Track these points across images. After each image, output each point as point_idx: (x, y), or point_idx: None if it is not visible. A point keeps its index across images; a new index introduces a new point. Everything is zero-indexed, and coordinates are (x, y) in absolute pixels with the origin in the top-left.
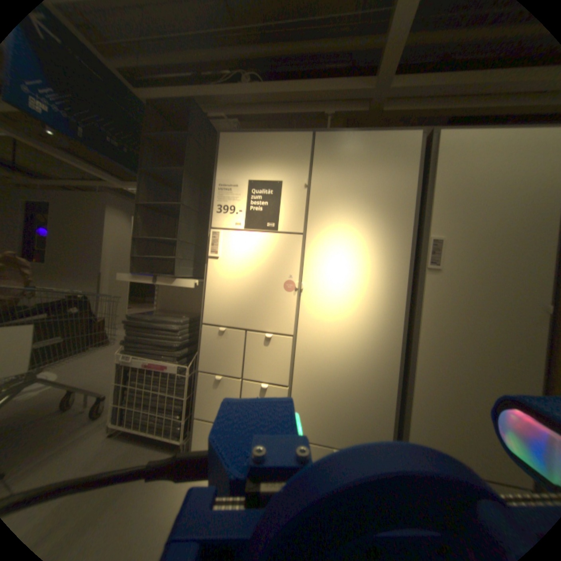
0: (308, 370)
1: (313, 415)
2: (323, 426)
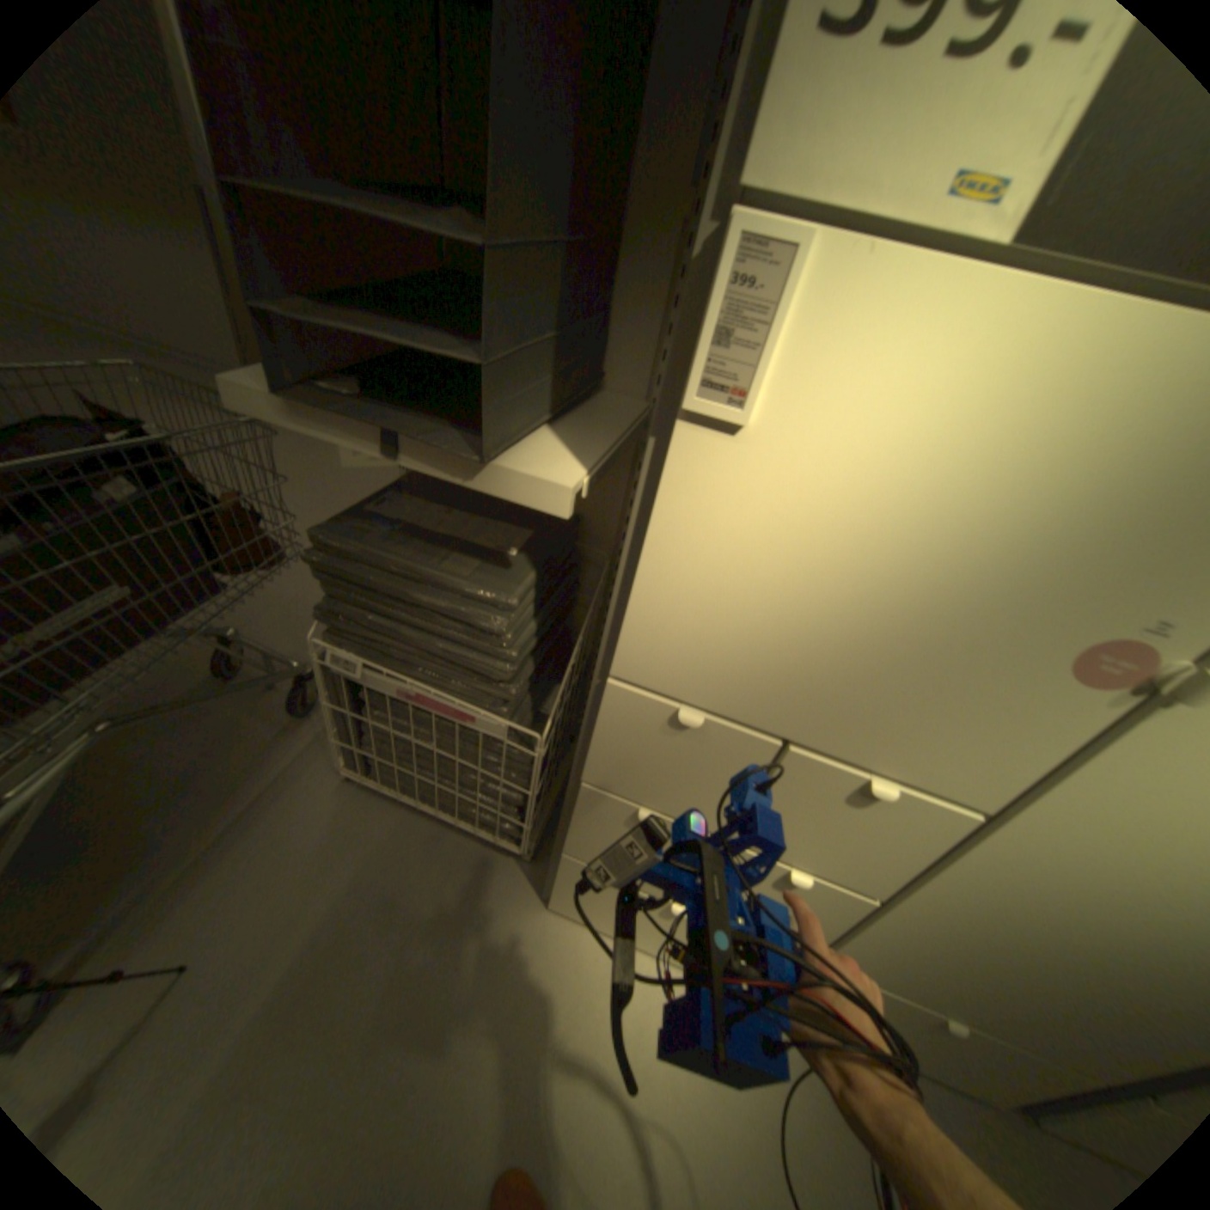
0: (988, 899)
1: (933, 965)
2: (952, 987)
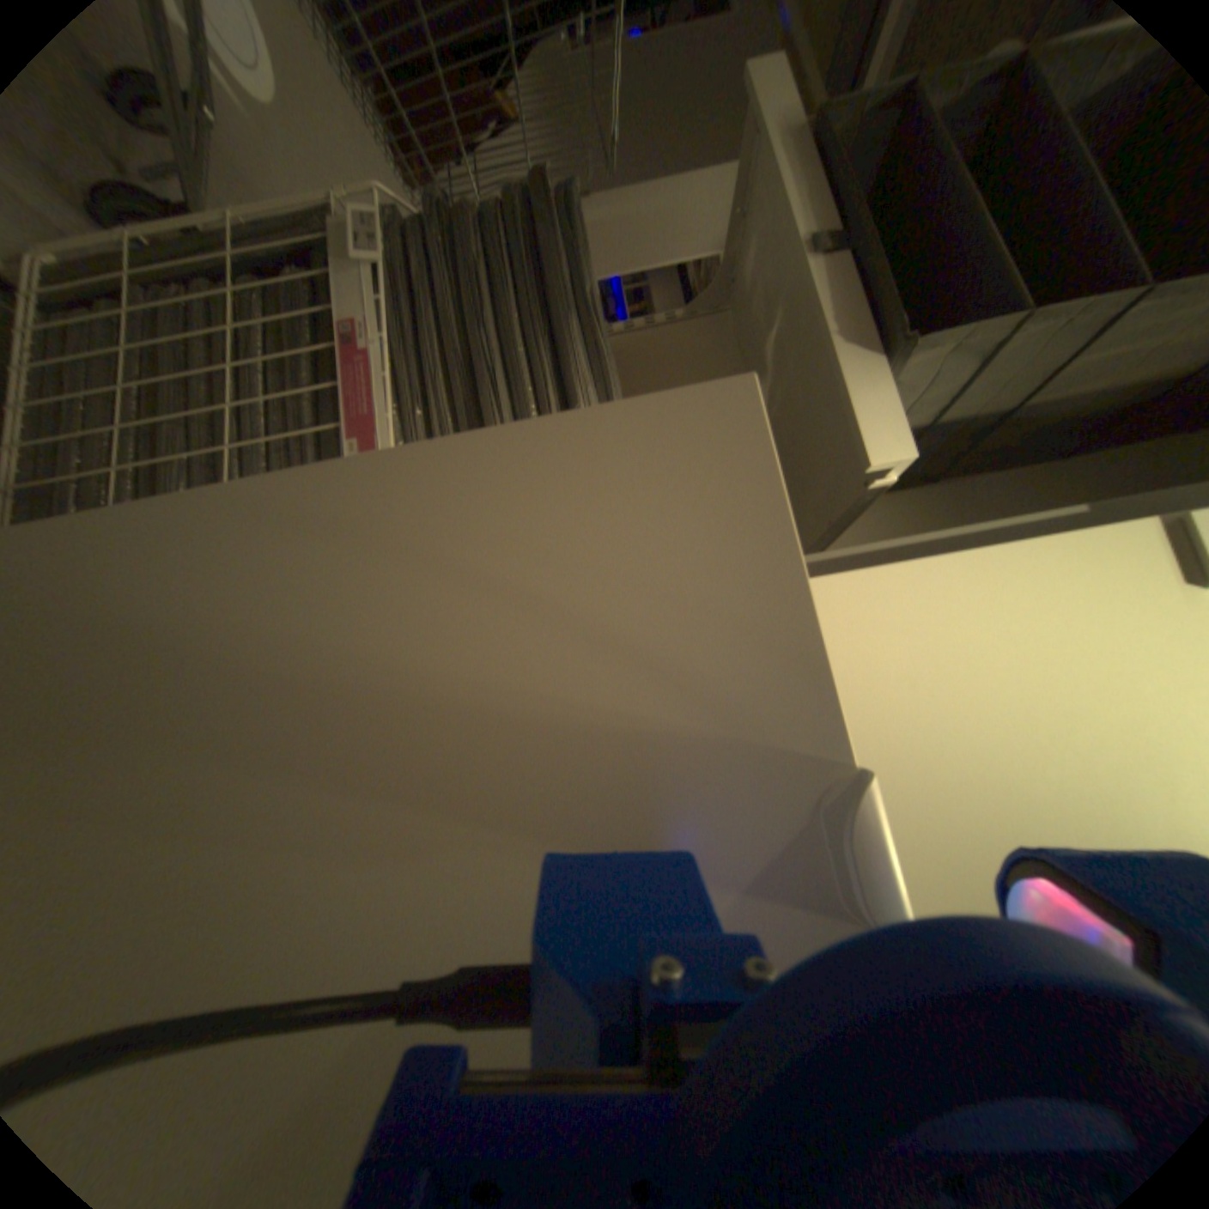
0: None
1: None
2: None
